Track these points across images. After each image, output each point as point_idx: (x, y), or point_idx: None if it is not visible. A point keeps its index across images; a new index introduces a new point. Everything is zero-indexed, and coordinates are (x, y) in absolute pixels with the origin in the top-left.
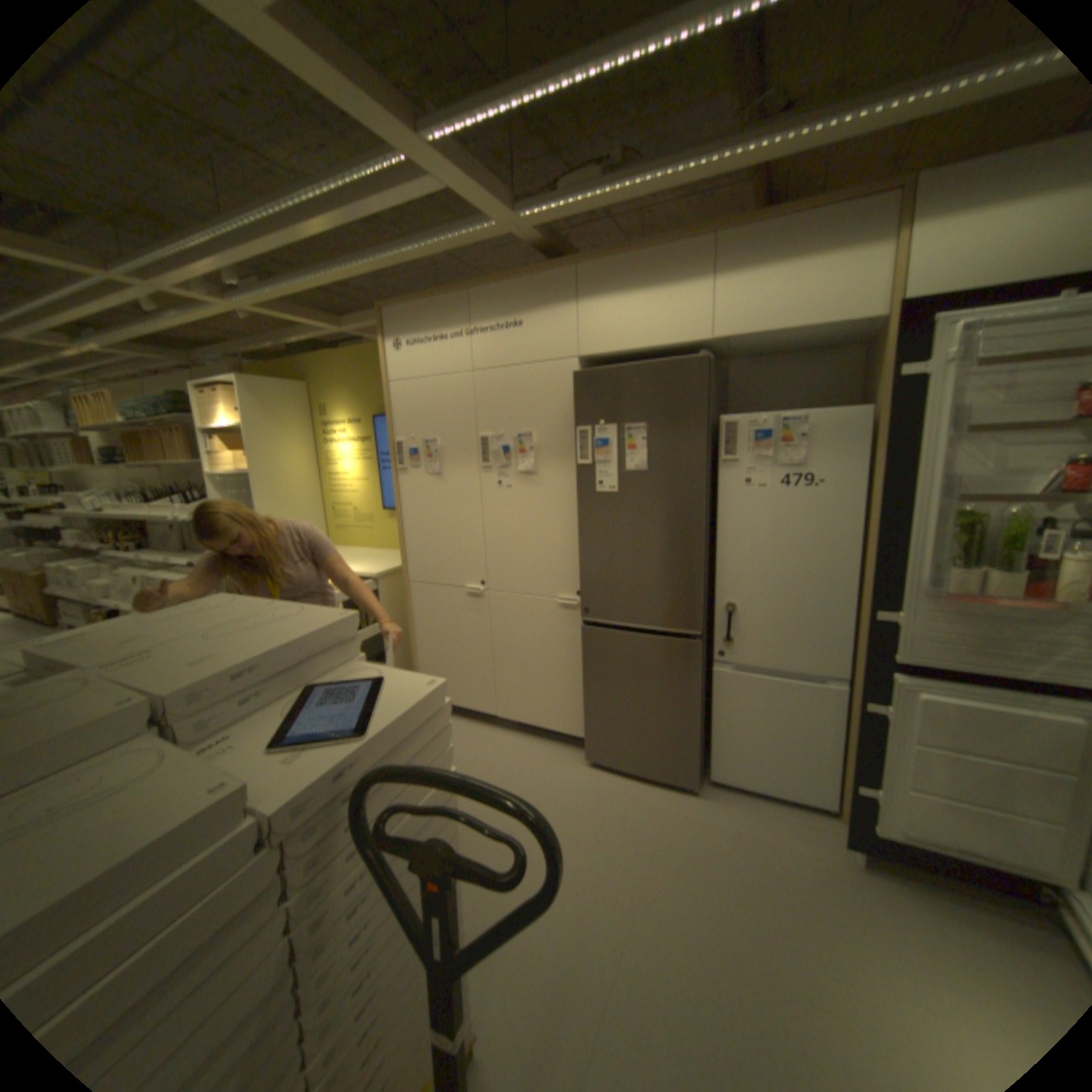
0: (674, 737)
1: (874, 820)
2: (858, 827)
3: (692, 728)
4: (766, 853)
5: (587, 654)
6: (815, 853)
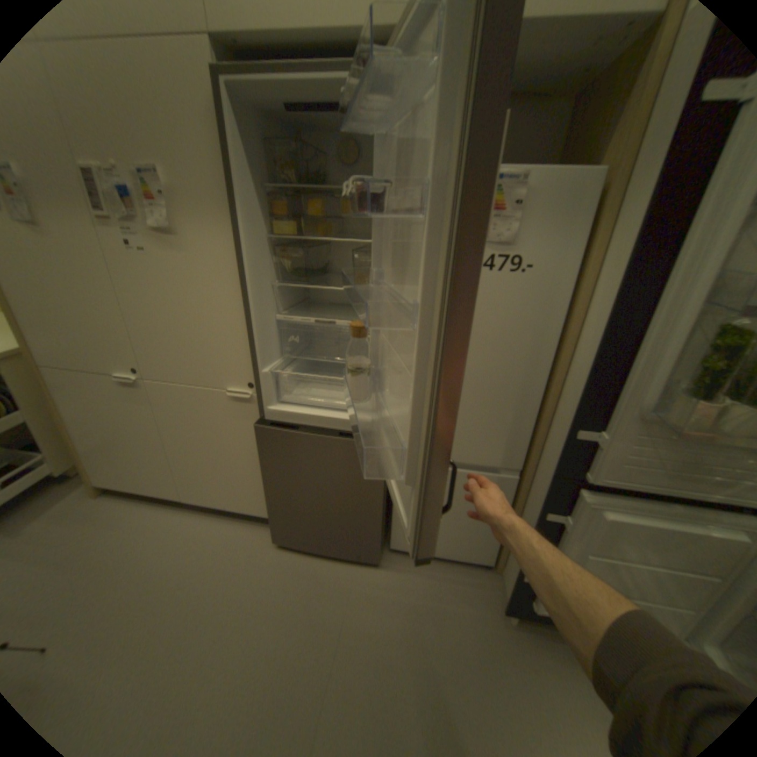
0: (357, 523)
1: (532, 597)
2: (517, 601)
3: (374, 516)
4: (437, 624)
5: (263, 452)
6: (477, 614)
